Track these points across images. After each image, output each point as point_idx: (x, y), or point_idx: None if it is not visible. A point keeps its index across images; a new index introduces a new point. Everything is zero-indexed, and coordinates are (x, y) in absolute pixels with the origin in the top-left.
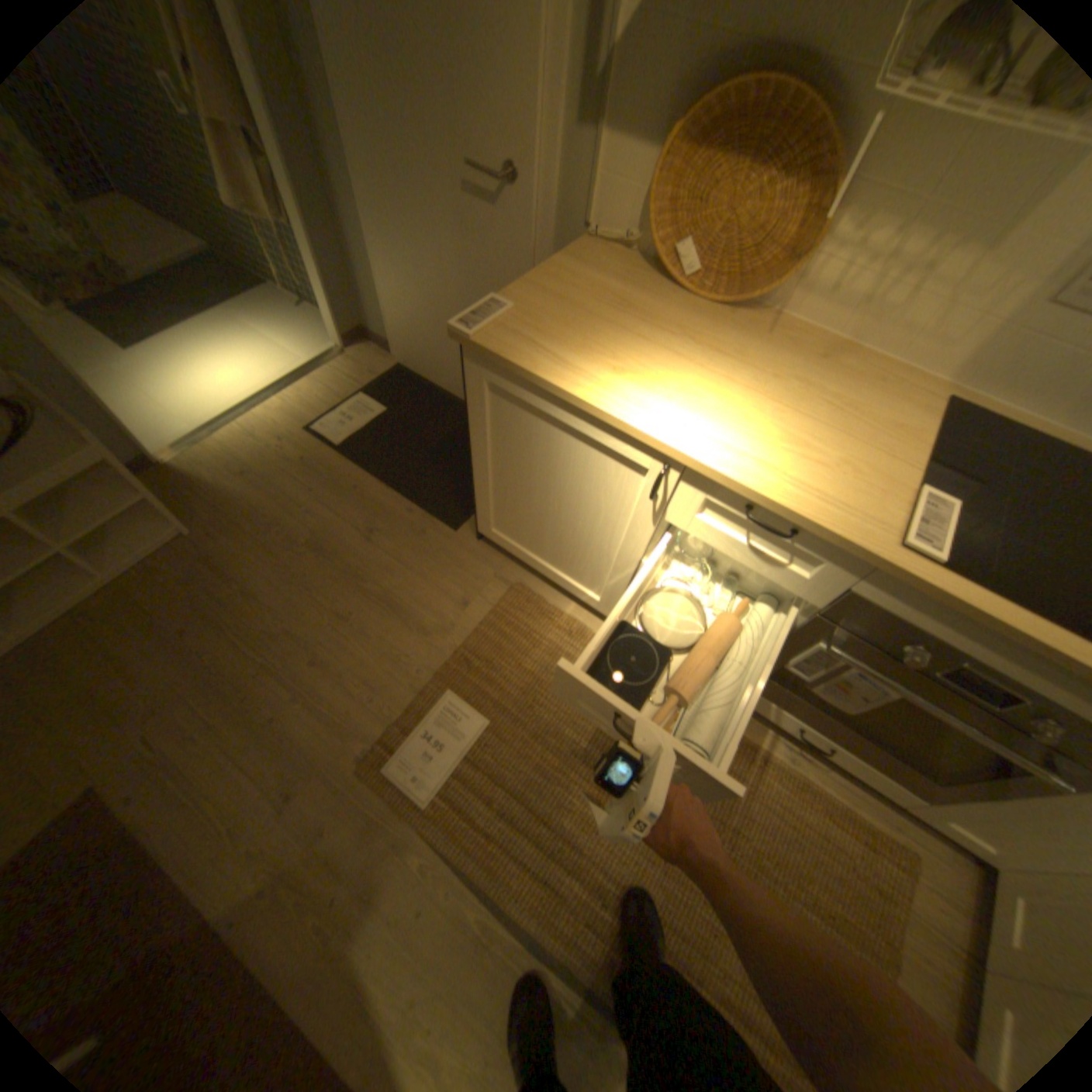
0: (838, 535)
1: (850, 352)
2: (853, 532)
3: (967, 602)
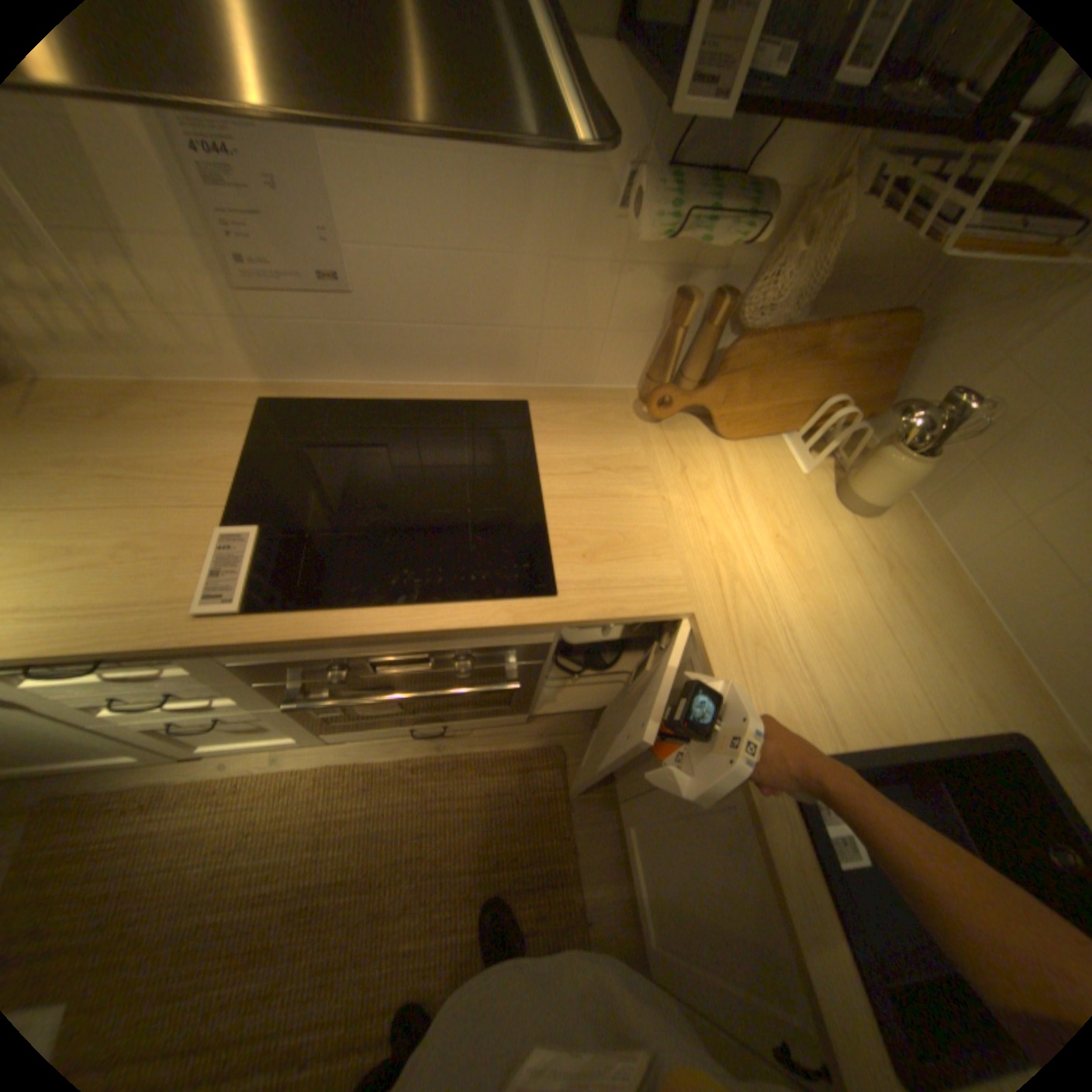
0: (110, 653)
1: (136, 395)
2: (129, 637)
3: (271, 640)
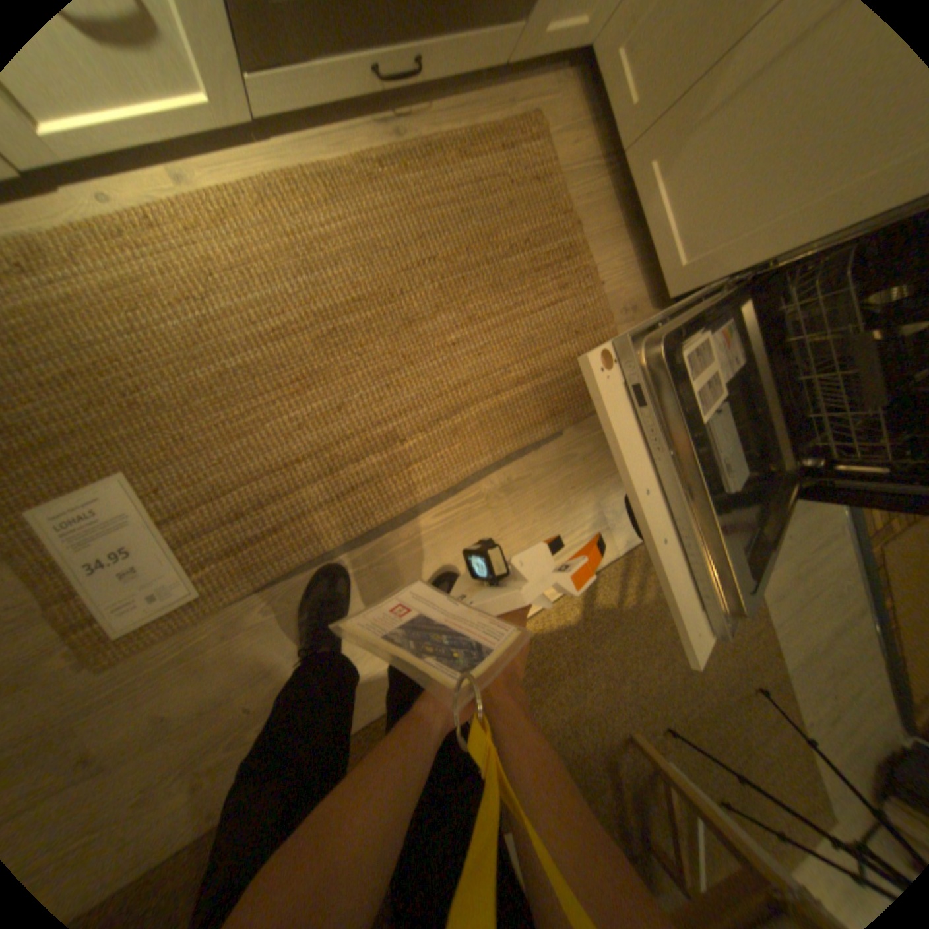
0: None
1: None
2: None
3: None
